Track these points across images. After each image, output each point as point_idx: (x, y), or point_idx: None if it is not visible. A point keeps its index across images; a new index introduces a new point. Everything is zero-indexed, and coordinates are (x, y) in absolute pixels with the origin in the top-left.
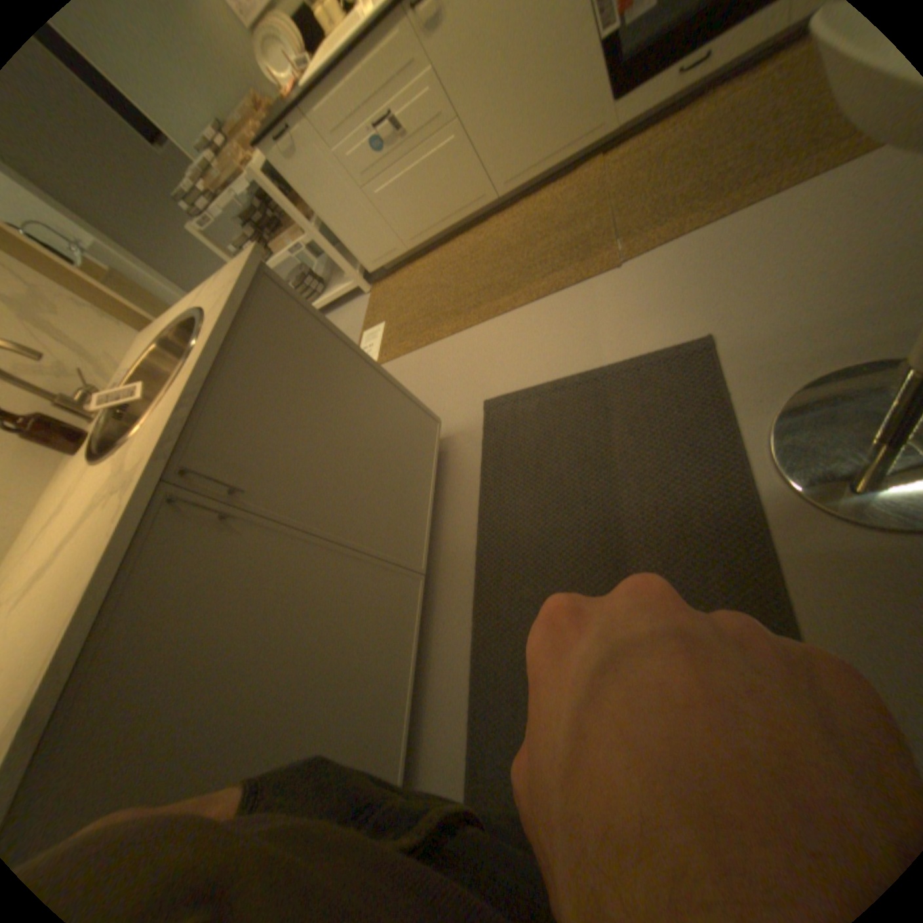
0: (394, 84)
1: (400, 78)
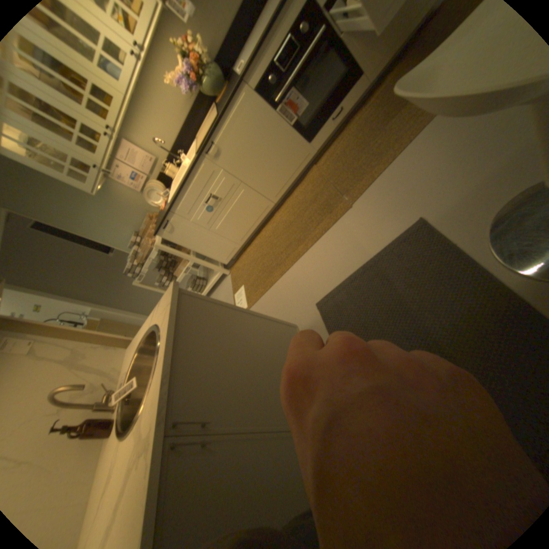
0: (210, 183)
1: (212, 179)
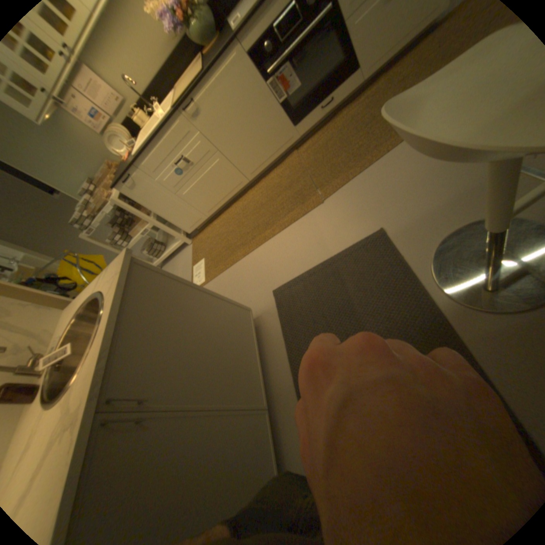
0: (183, 144)
1: (185, 140)
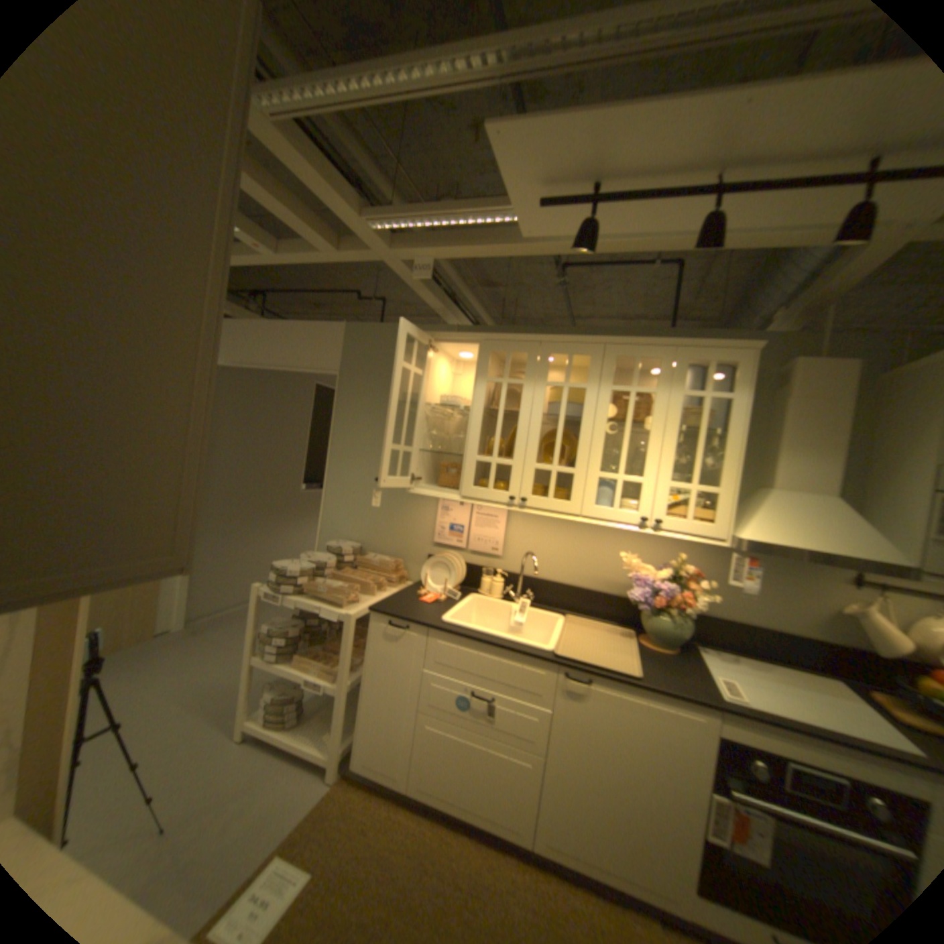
0: (512, 692)
1: (520, 694)
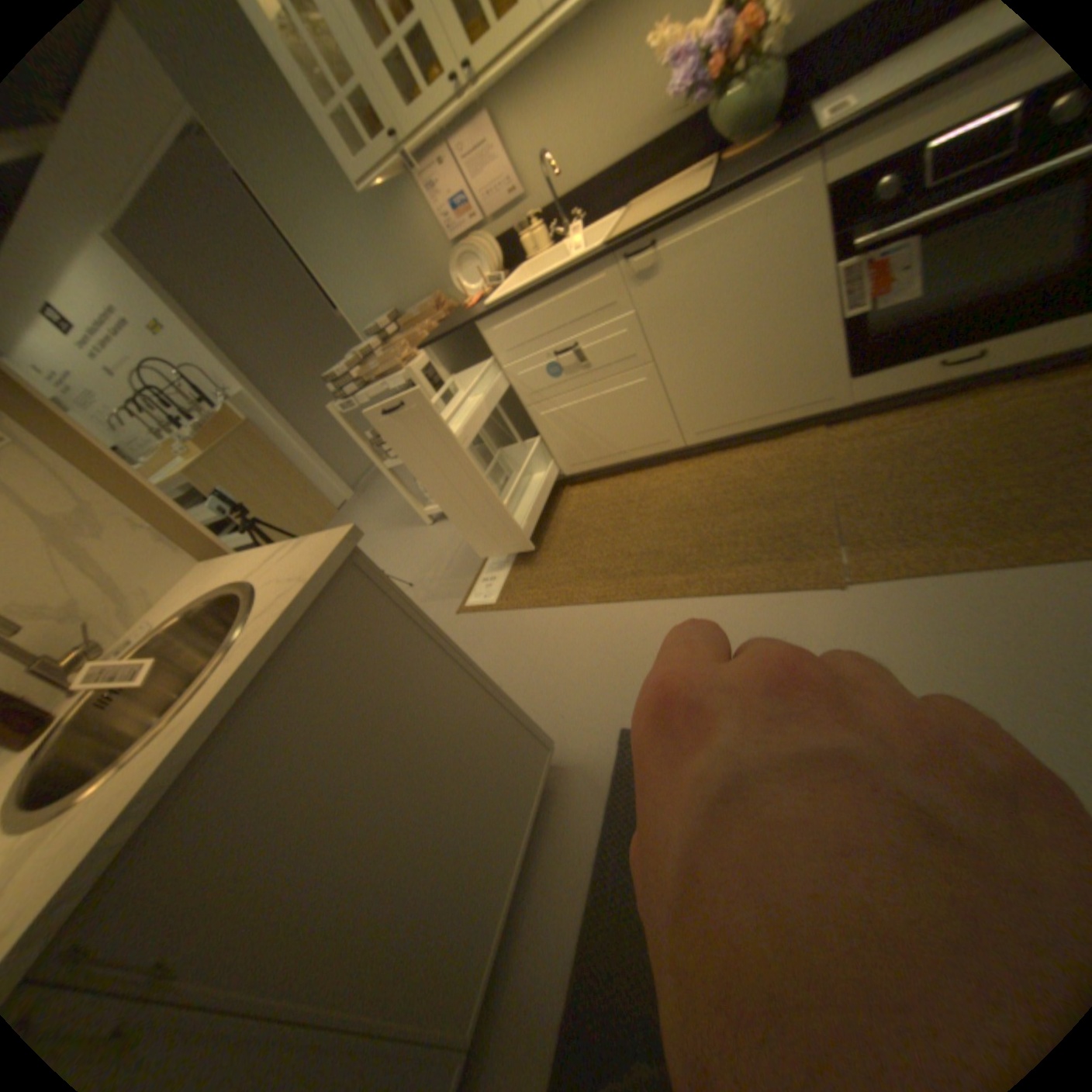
0: (587, 321)
1: (595, 317)
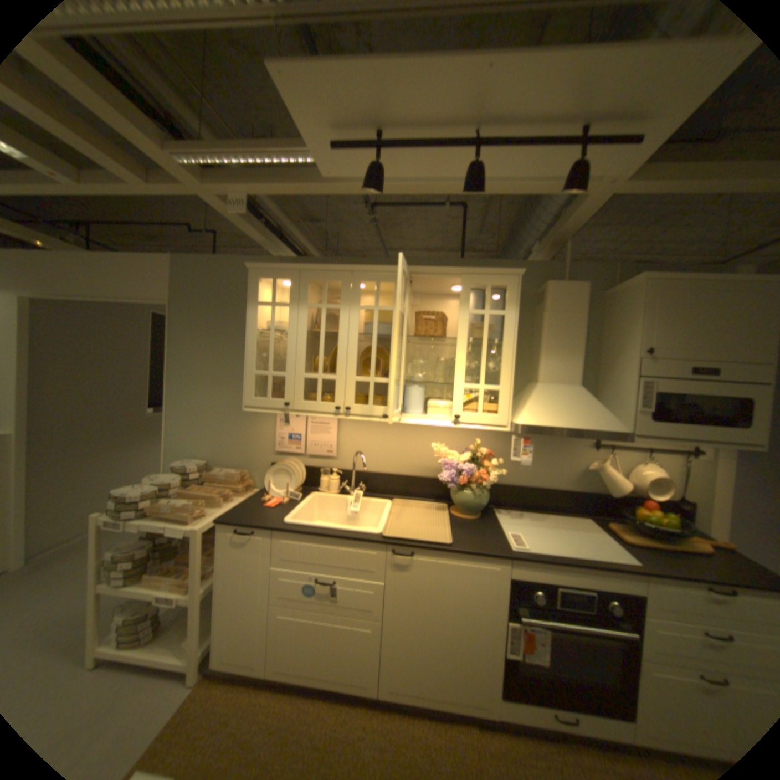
0: (350, 574)
1: (357, 574)
